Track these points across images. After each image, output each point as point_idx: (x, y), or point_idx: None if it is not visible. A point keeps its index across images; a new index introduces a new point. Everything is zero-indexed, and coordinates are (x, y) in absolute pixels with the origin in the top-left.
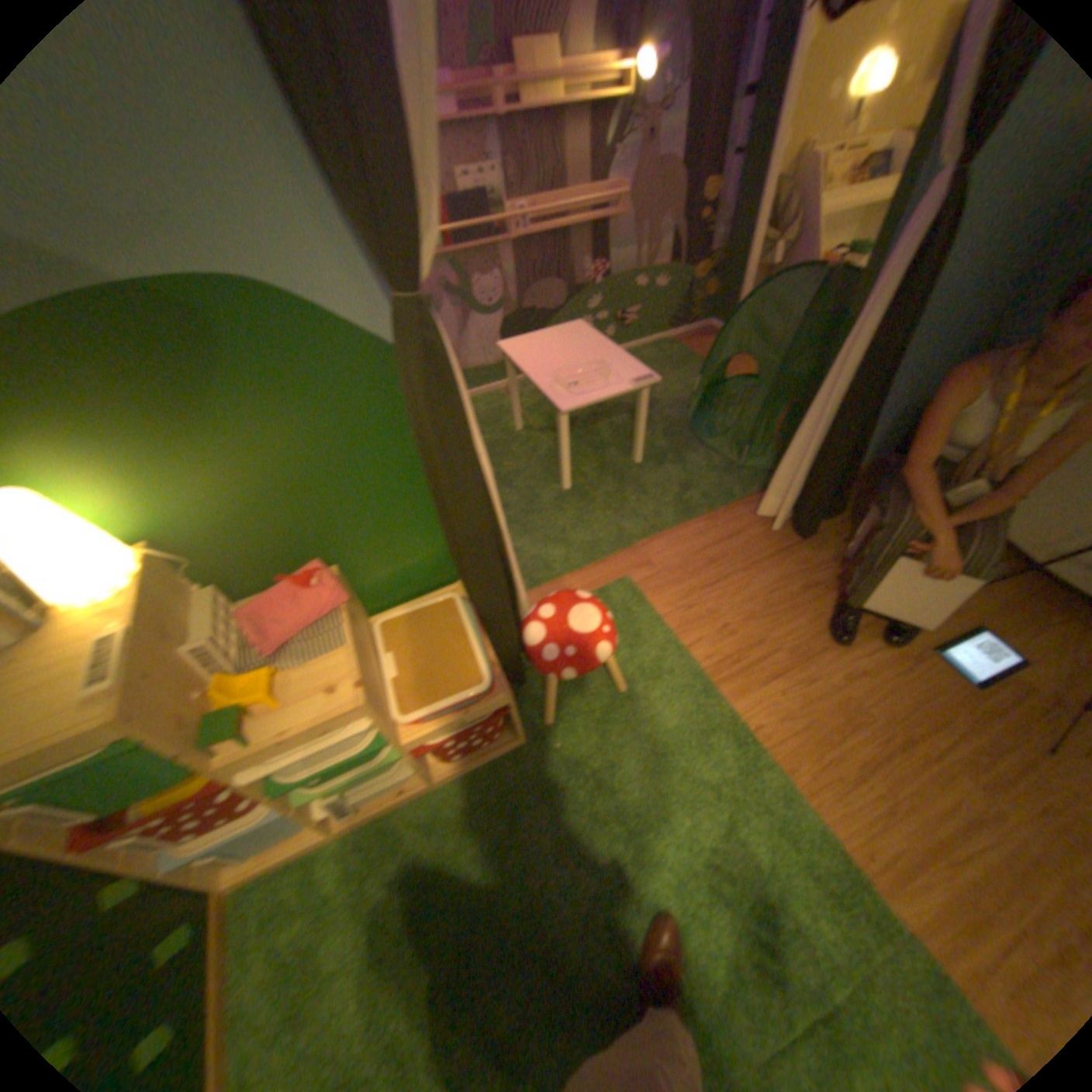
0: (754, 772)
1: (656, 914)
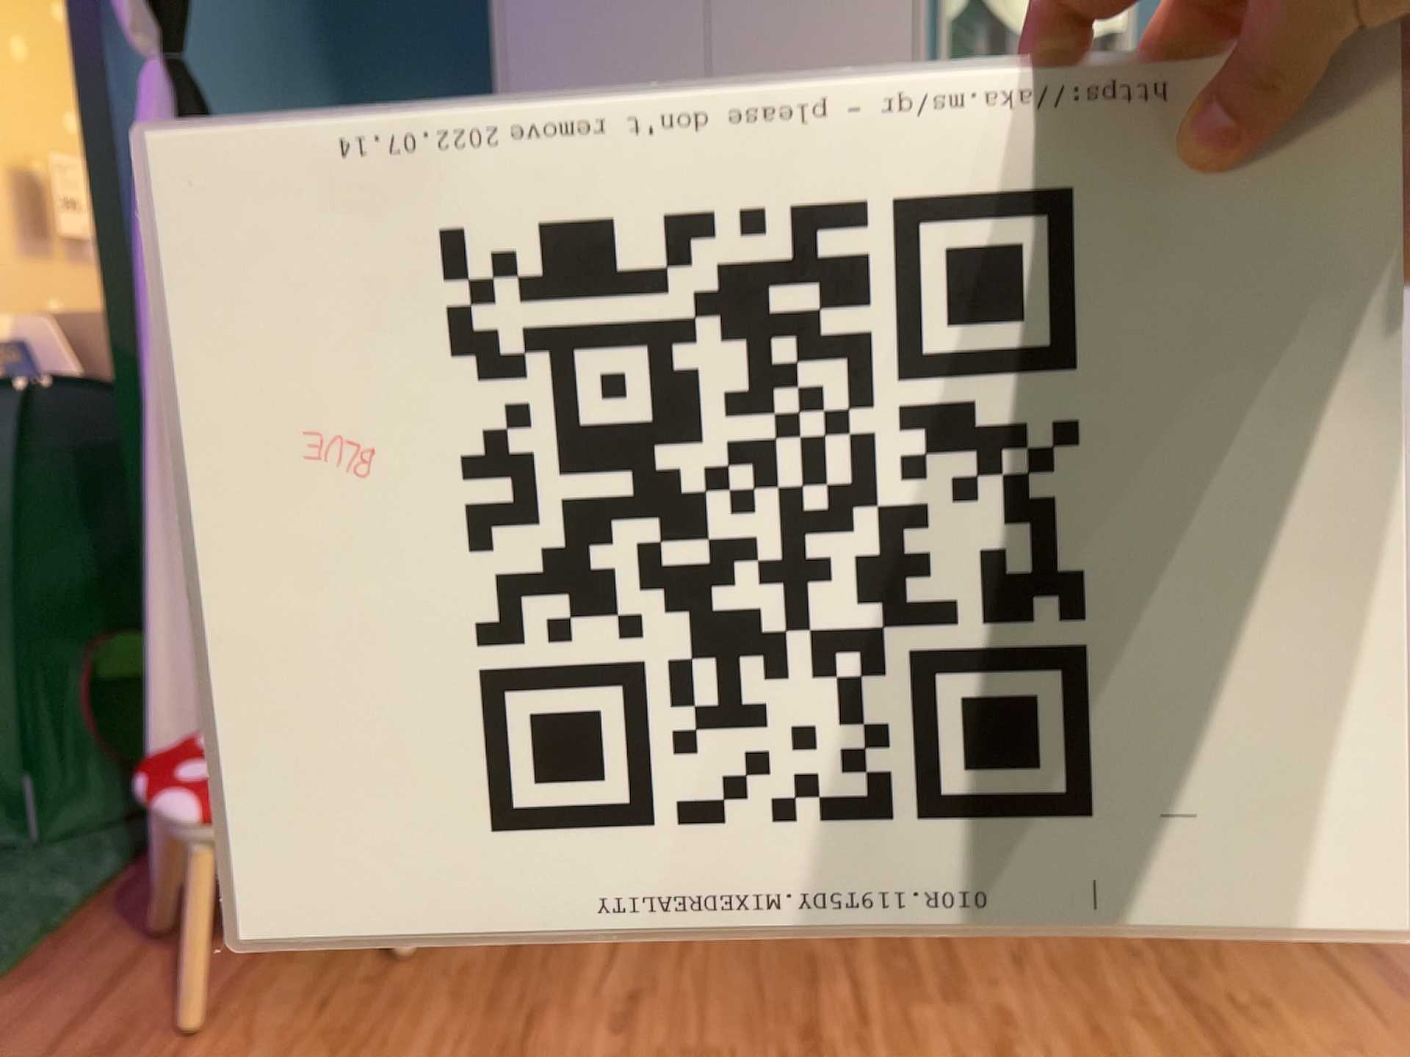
0: None
1: None
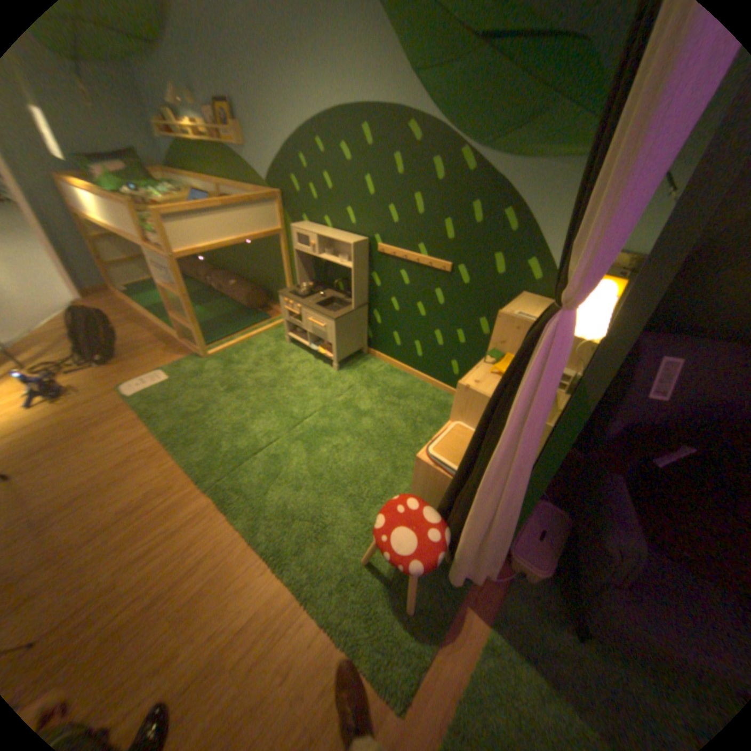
0: (268, 539)
1: (318, 461)
